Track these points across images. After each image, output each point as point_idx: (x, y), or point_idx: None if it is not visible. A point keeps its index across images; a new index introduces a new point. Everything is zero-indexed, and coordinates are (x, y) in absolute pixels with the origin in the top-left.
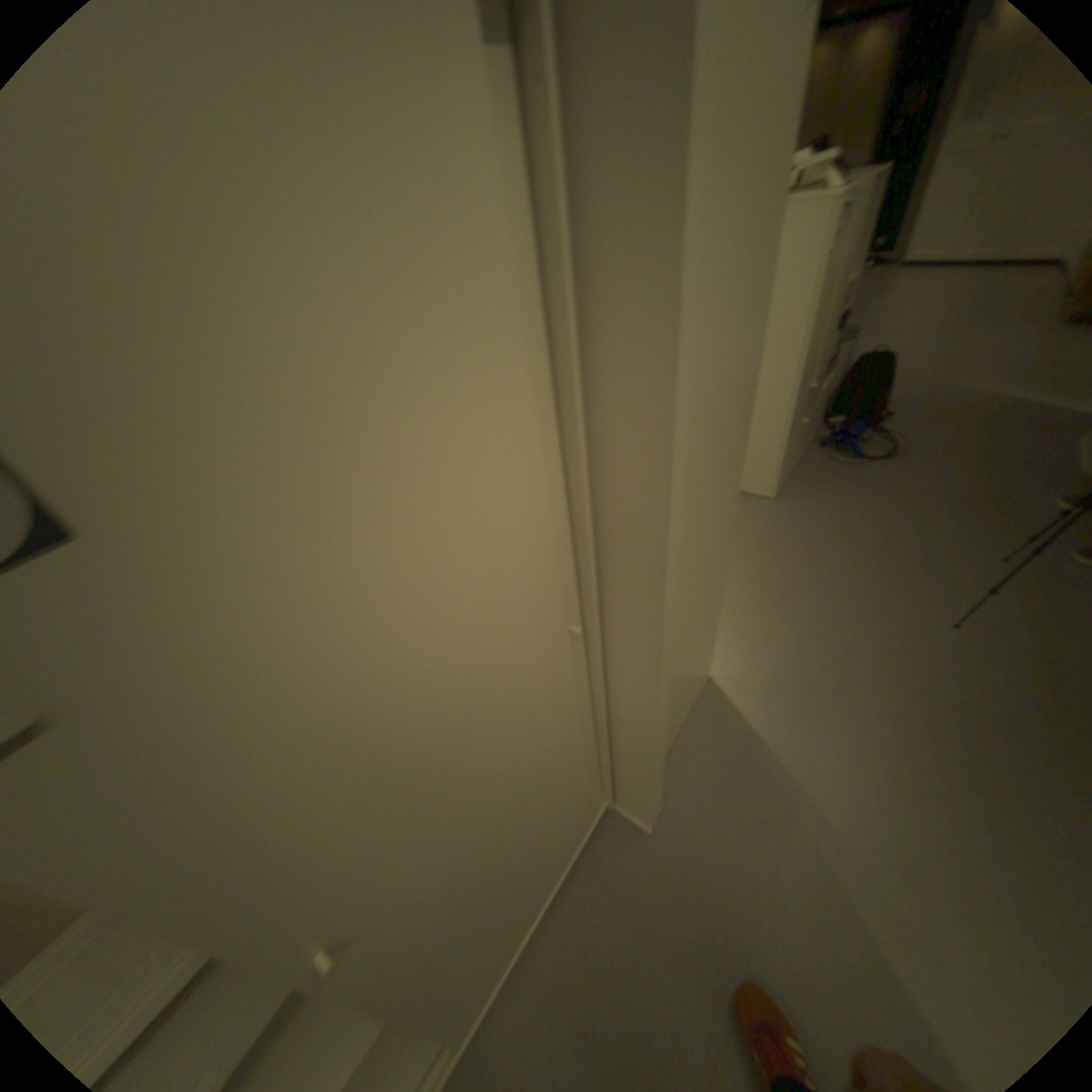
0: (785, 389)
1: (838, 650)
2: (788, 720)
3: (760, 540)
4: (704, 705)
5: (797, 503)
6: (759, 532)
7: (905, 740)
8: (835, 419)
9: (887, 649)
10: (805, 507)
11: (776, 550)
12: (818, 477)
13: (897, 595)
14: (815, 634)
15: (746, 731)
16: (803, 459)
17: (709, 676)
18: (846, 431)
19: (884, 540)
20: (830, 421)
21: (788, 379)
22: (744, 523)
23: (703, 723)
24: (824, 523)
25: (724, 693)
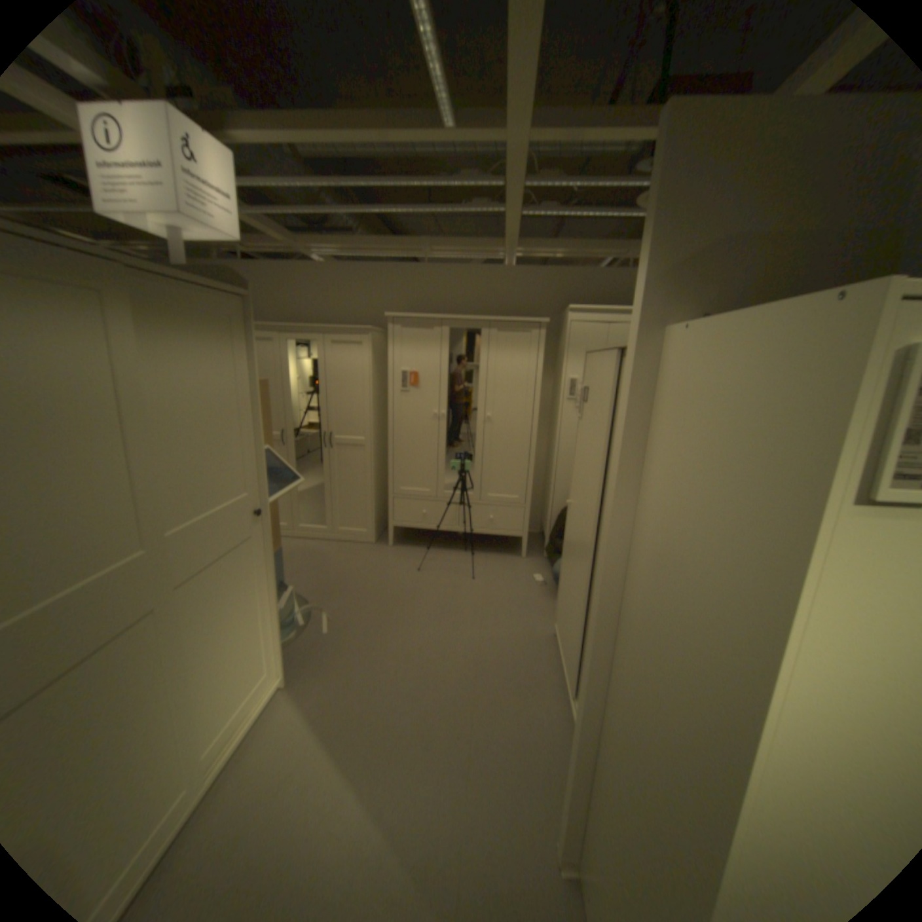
0: None
1: None
2: None
3: None
4: None
5: None
6: None
7: None
8: None
9: None
10: None
11: None
12: None
13: None
14: None
15: None
16: None
17: None
18: None
19: None
20: None
21: None
22: None
23: None
24: None
25: None
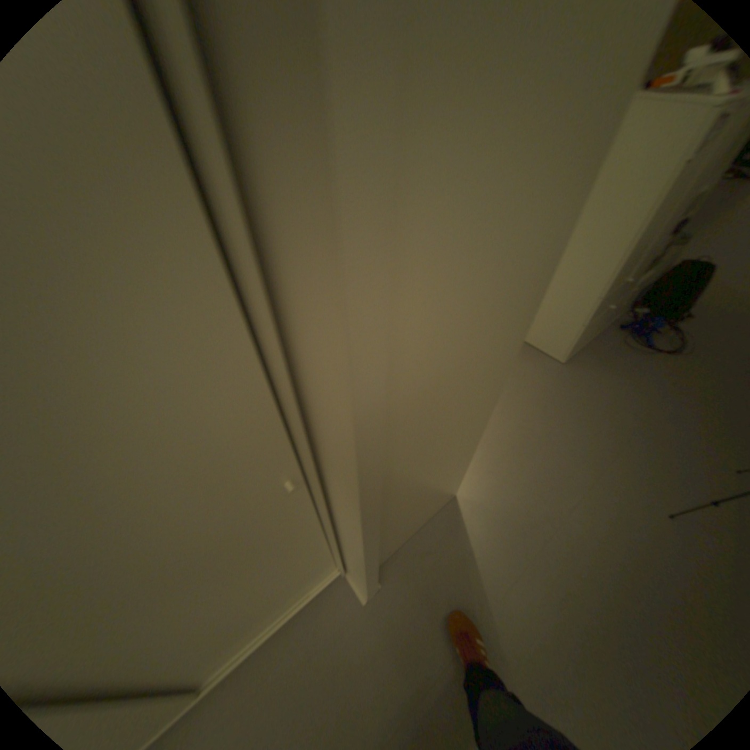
0: (601, 279)
1: (565, 505)
2: (502, 550)
3: (539, 394)
4: (442, 517)
5: (581, 372)
6: (541, 387)
7: (589, 598)
8: (642, 308)
9: (605, 517)
10: (586, 377)
11: (548, 406)
12: (607, 354)
13: (632, 474)
14: (552, 486)
15: (466, 548)
16: (601, 335)
17: (452, 498)
18: (647, 321)
19: (641, 423)
20: (637, 308)
21: (606, 270)
22: (532, 376)
23: (436, 531)
24: (596, 395)
25: (461, 512)
